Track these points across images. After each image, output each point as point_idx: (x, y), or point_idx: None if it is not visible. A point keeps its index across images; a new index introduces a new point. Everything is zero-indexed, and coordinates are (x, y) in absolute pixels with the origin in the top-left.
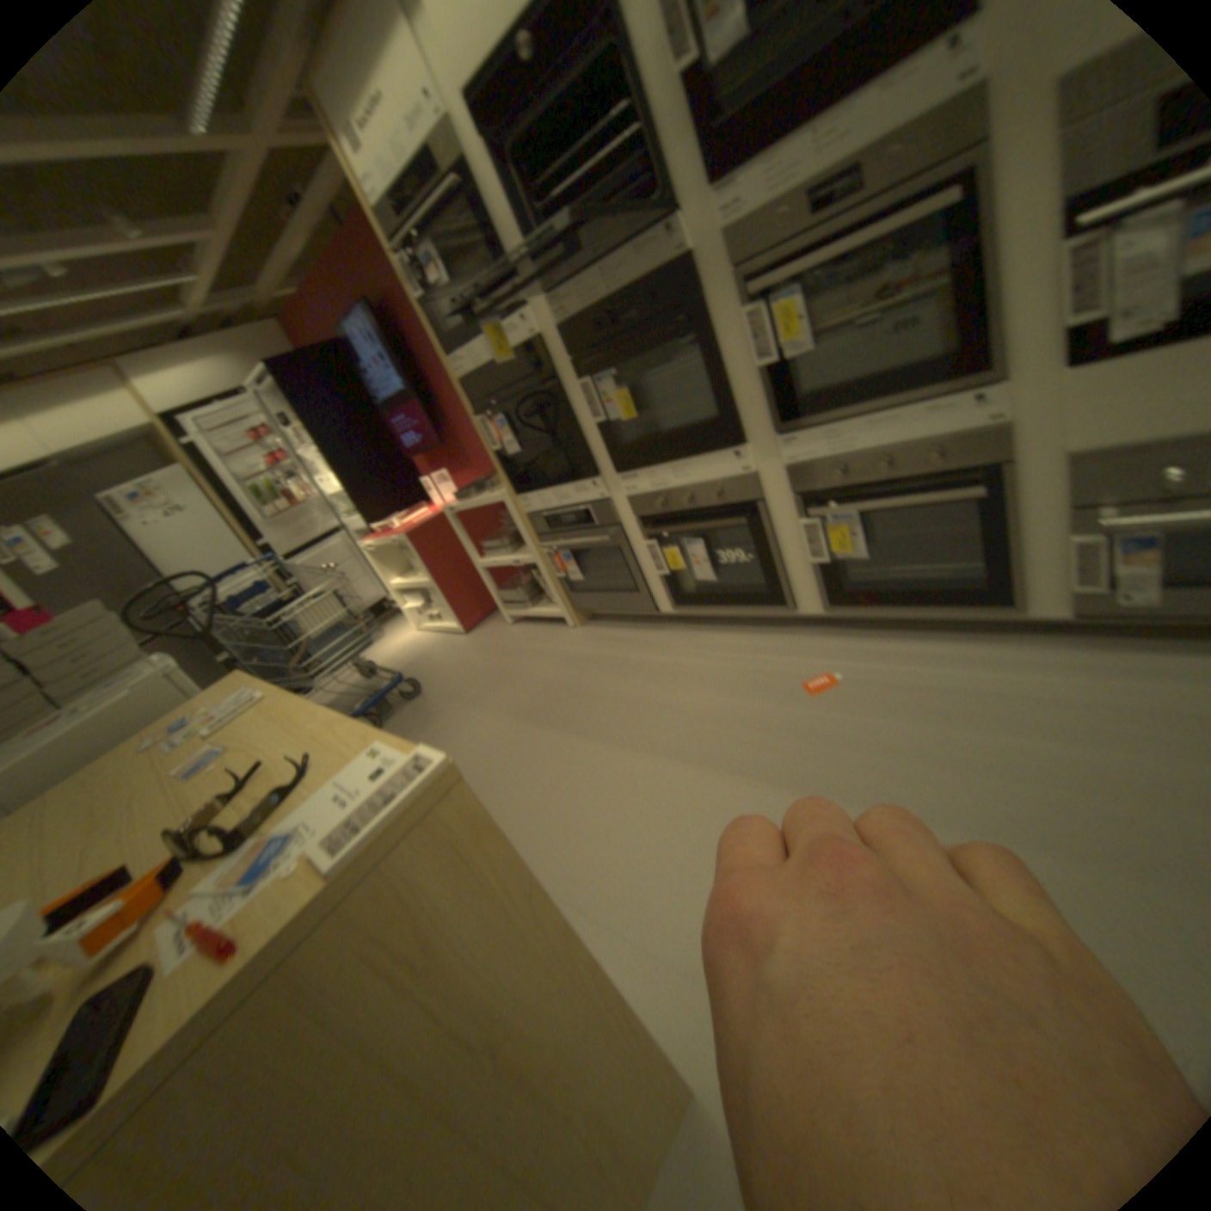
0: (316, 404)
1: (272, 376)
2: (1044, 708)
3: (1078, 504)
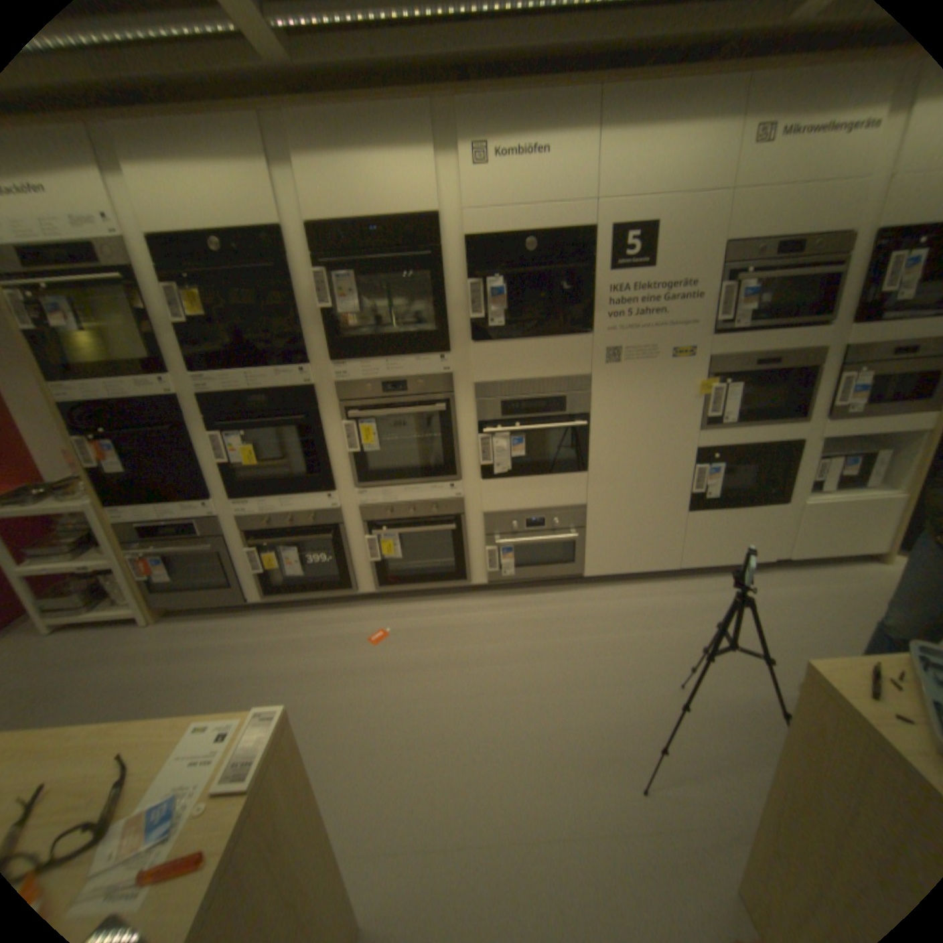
0: None
1: None
2: (483, 632)
3: (486, 537)
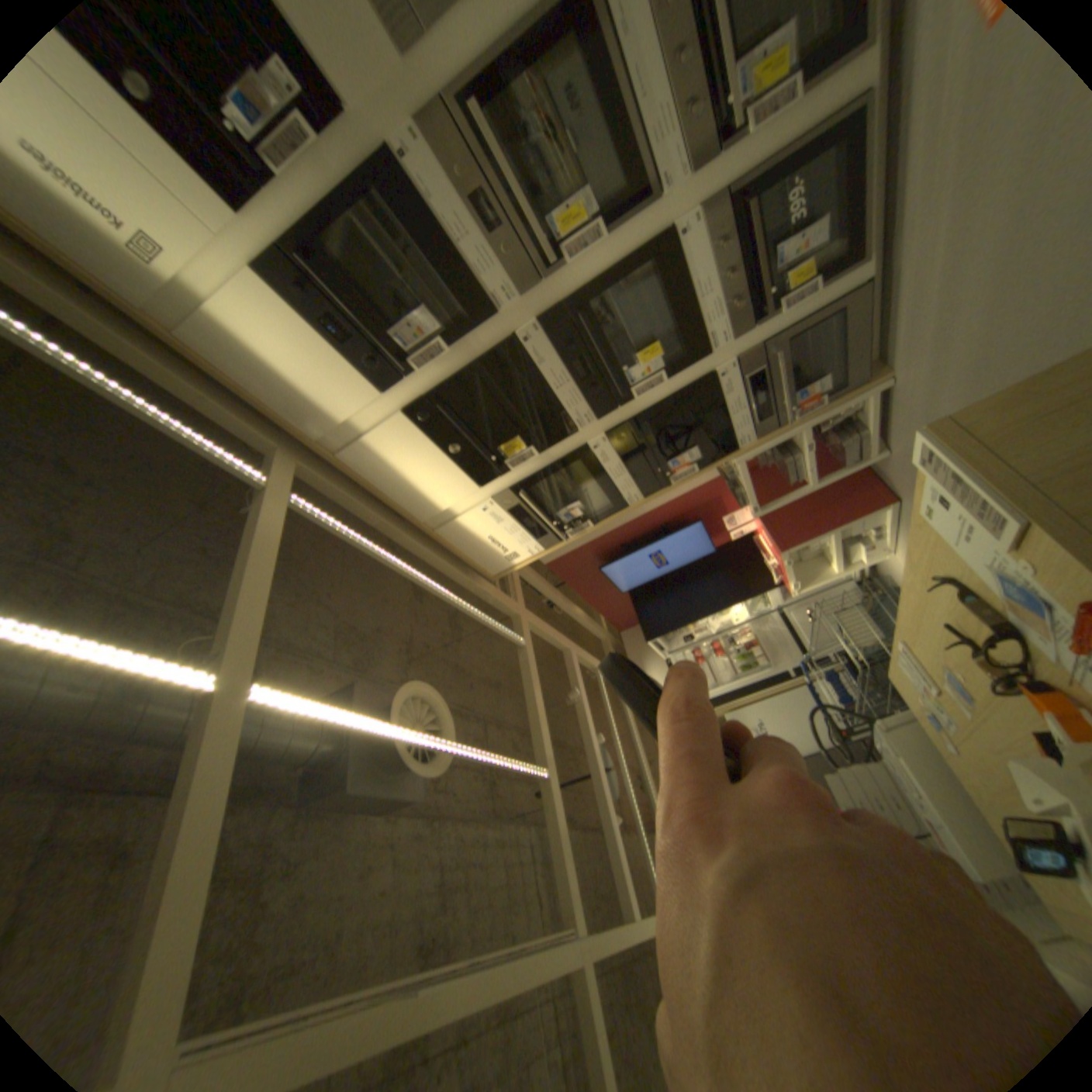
0: (678, 608)
1: (659, 633)
2: None
3: None
